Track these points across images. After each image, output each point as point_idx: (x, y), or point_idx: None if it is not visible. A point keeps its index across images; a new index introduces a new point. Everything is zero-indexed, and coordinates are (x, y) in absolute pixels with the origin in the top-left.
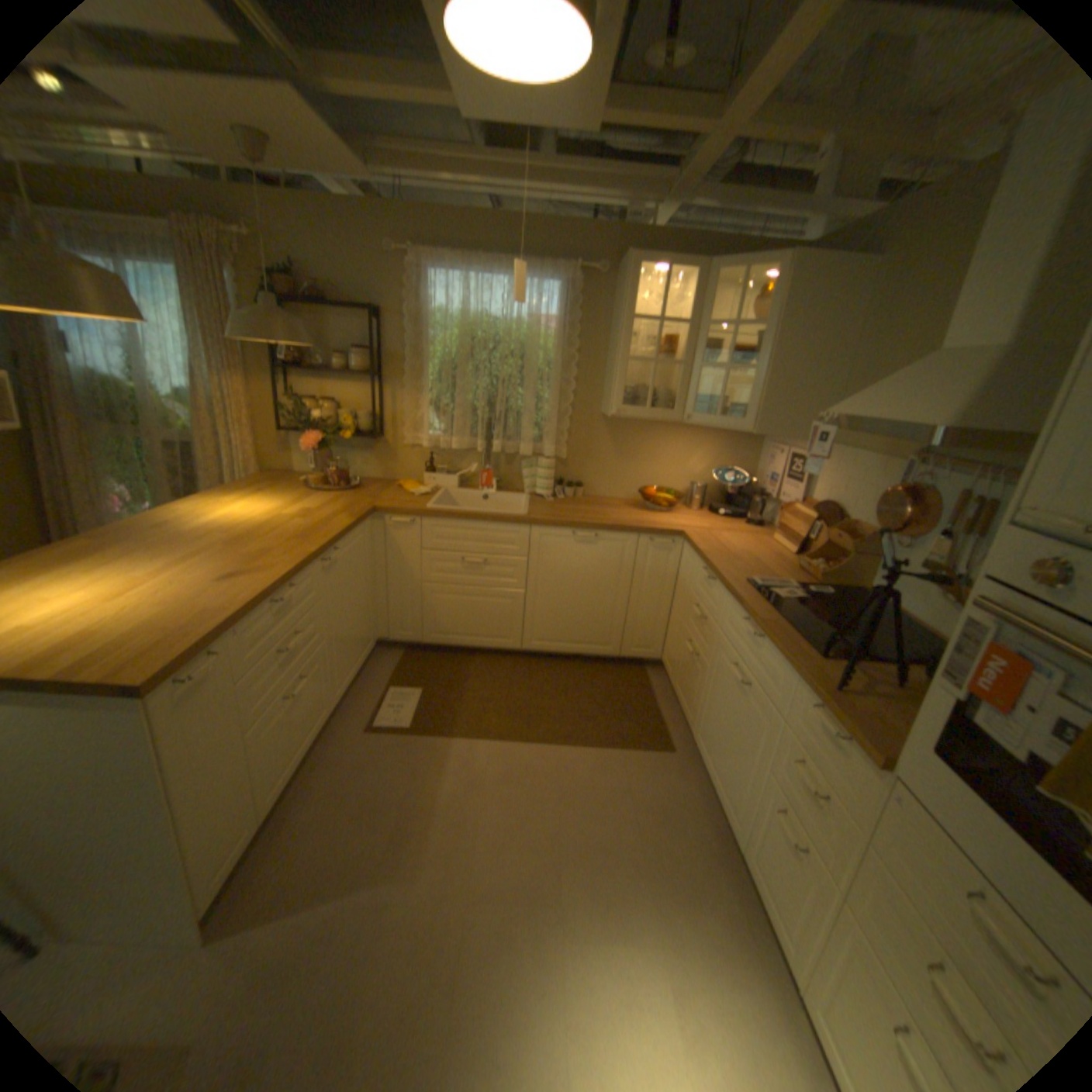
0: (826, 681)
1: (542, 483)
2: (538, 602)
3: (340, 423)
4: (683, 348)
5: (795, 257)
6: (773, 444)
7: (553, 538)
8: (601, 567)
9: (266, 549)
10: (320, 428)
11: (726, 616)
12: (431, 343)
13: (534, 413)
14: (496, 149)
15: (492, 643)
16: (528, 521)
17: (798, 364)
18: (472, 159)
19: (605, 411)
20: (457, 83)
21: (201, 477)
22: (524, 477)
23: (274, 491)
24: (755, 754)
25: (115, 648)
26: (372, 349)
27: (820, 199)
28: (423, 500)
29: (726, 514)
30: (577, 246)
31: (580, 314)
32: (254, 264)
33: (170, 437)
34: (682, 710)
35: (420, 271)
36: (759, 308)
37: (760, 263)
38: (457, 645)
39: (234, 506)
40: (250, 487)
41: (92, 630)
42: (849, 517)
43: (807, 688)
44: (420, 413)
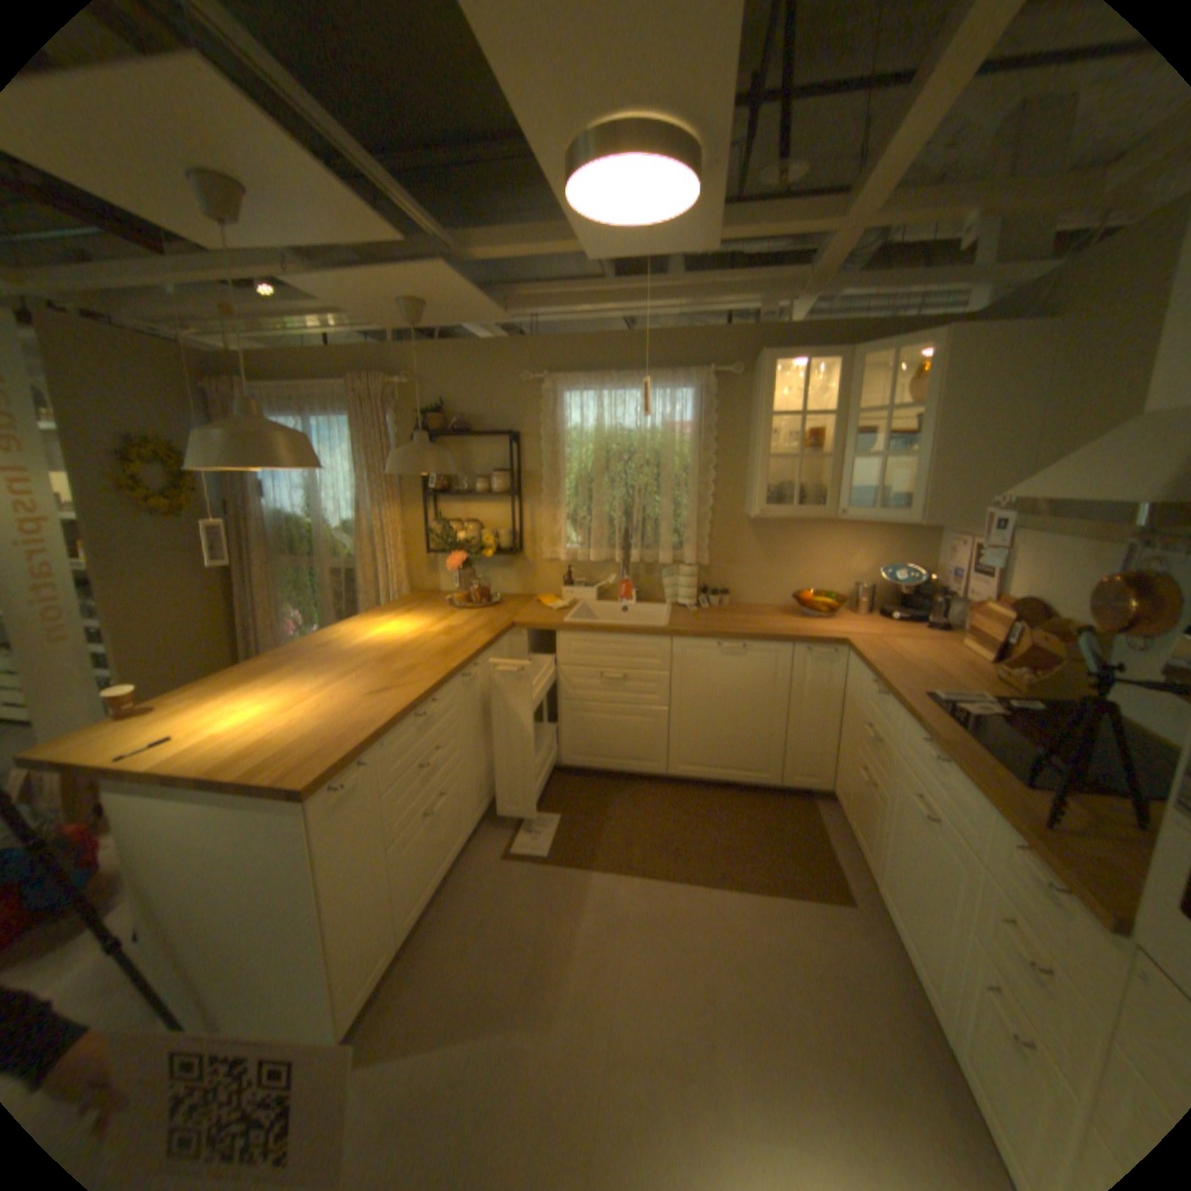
0: (1030, 816)
1: (683, 592)
2: (683, 721)
3: (482, 543)
4: (831, 439)
5: (950, 333)
6: (953, 535)
7: (696, 651)
8: (752, 682)
9: (411, 666)
10: (464, 549)
11: (903, 738)
12: (566, 461)
13: (672, 520)
14: (624, 277)
15: (634, 768)
16: (667, 633)
17: (969, 444)
18: (601, 290)
19: (748, 513)
20: (580, 235)
21: (360, 601)
22: (664, 587)
23: (422, 612)
24: (953, 911)
25: (281, 757)
26: (511, 472)
27: (979, 268)
28: (560, 614)
29: (902, 618)
30: (708, 352)
31: (715, 418)
32: (410, 408)
33: (336, 566)
34: (862, 855)
35: (555, 395)
36: (914, 389)
37: (911, 344)
38: (597, 768)
39: (386, 626)
40: (401, 608)
41: (265, 741)
42: (1058, 615)
43: (1008, 826)
44: (557, 529)
